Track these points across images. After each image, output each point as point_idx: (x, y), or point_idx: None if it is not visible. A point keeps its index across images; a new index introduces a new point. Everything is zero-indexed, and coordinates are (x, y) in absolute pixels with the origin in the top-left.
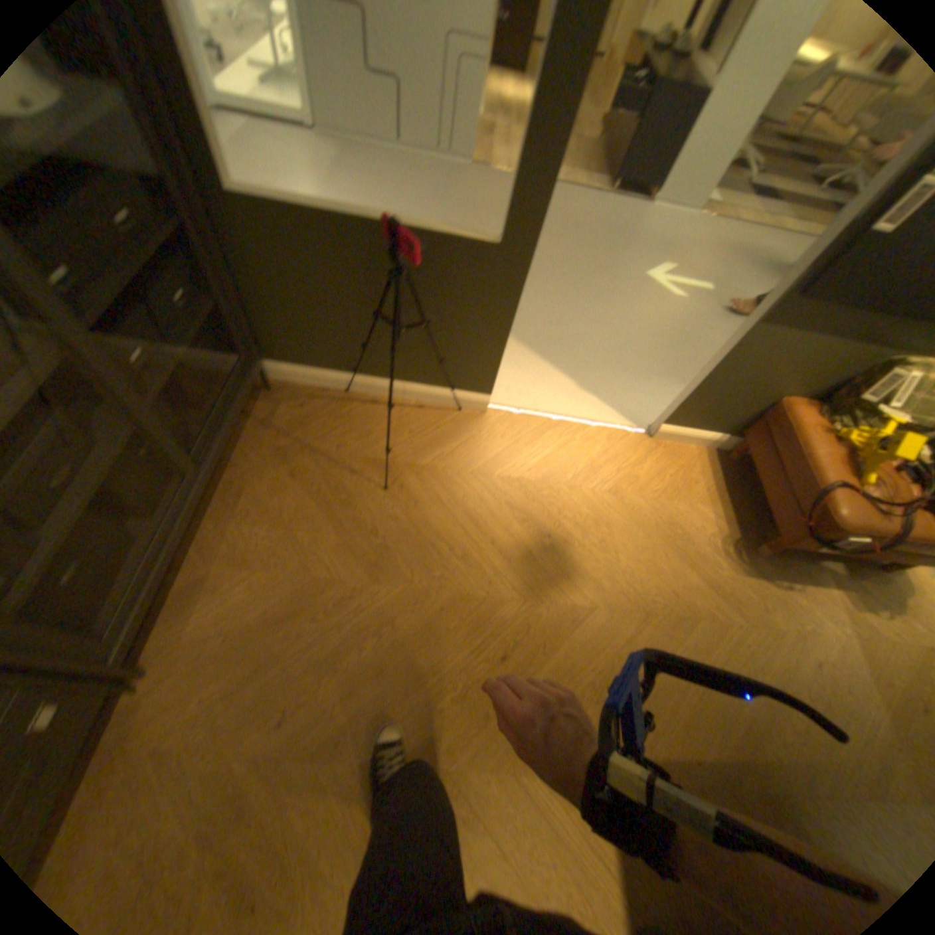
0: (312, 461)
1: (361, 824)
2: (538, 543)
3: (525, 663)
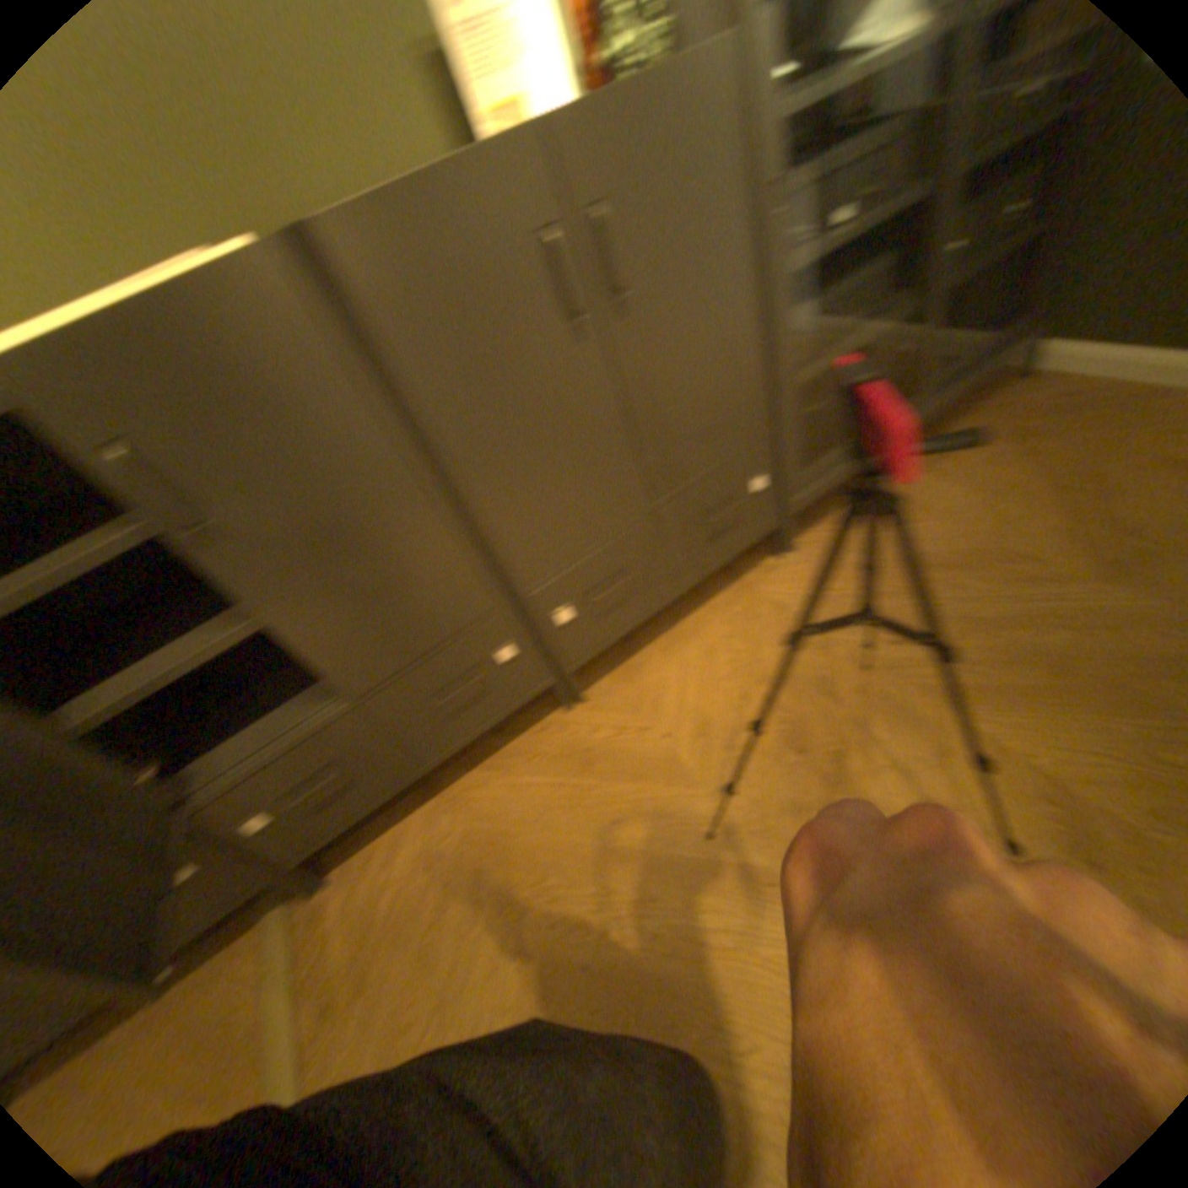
0: (1063, 444)
1: (960, 782)
2: None
3: None
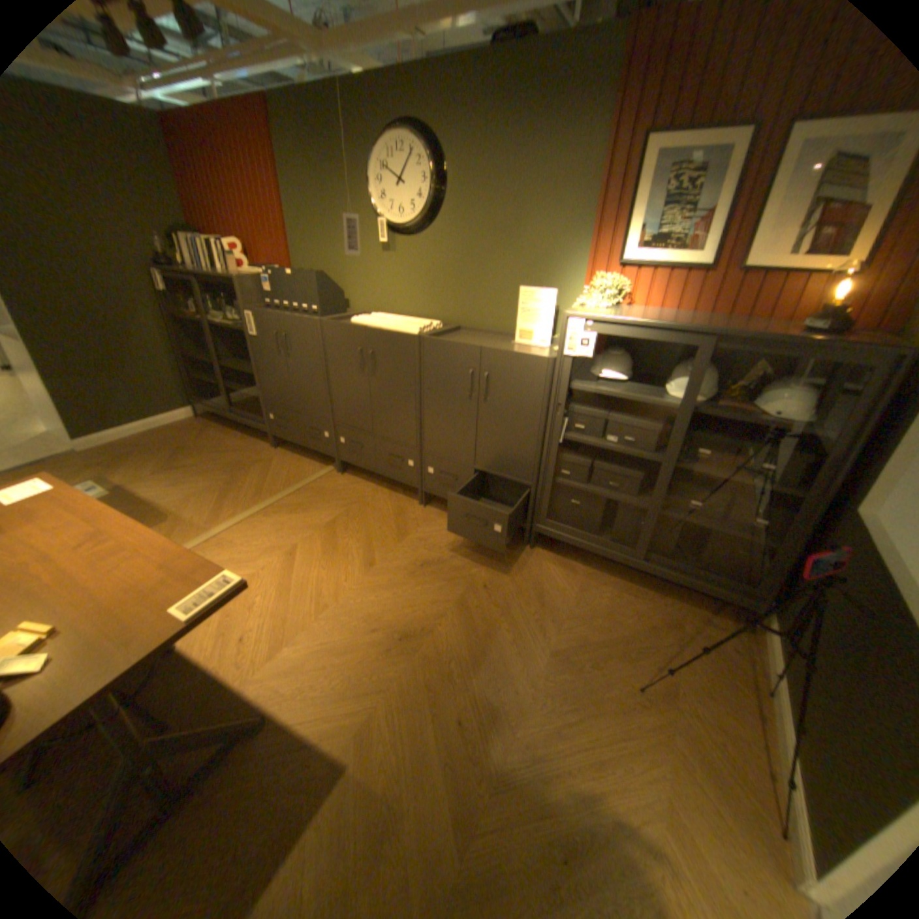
0: (669, 645)
1: (420, 607)
2: (557, 841)
3: (446, 743)
